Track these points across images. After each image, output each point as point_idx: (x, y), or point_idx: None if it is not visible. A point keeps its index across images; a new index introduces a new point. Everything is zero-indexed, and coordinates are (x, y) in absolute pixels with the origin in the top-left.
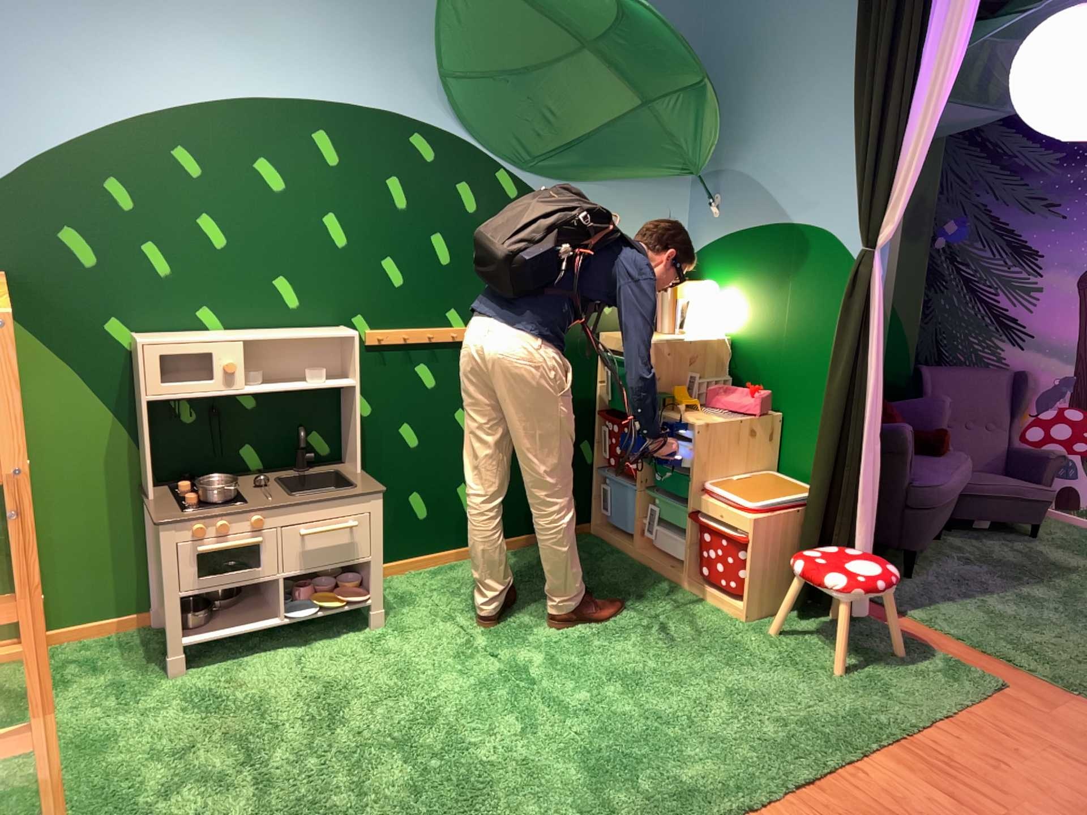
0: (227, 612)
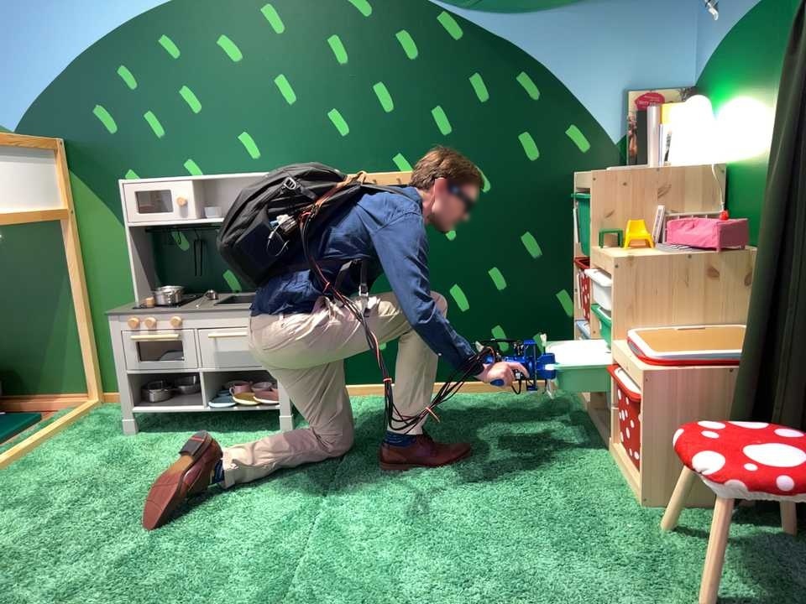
0: (177, 399)
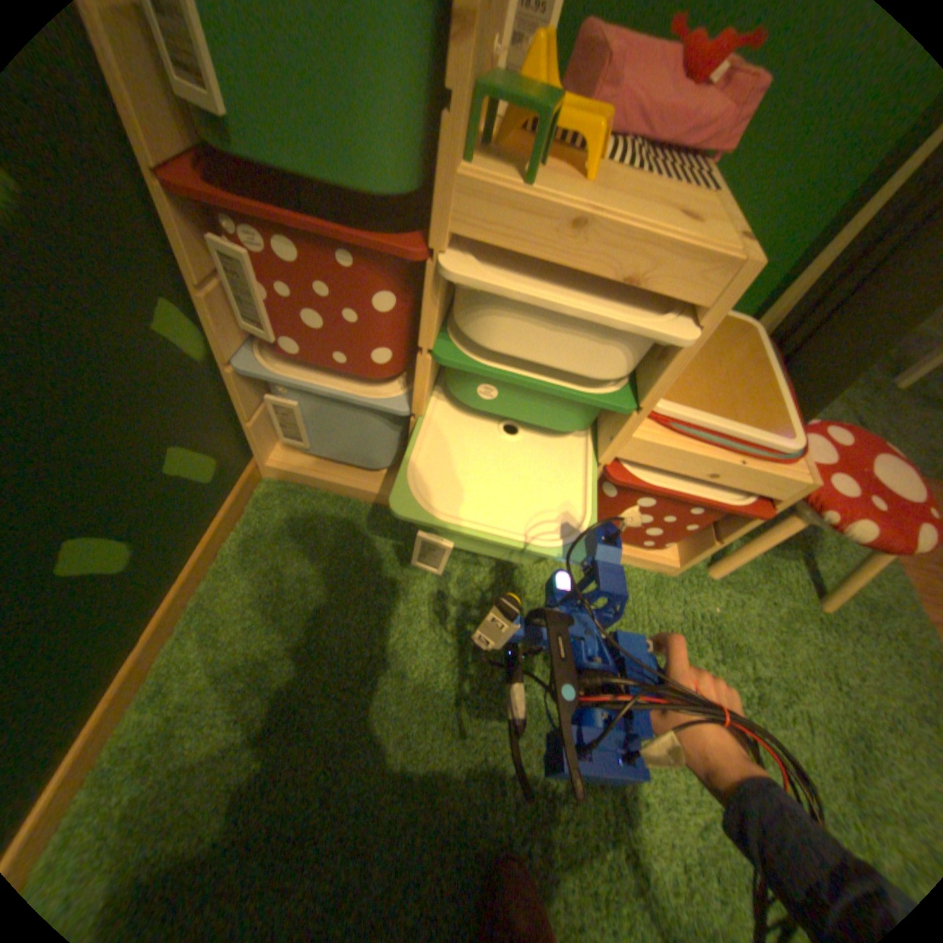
0: None
